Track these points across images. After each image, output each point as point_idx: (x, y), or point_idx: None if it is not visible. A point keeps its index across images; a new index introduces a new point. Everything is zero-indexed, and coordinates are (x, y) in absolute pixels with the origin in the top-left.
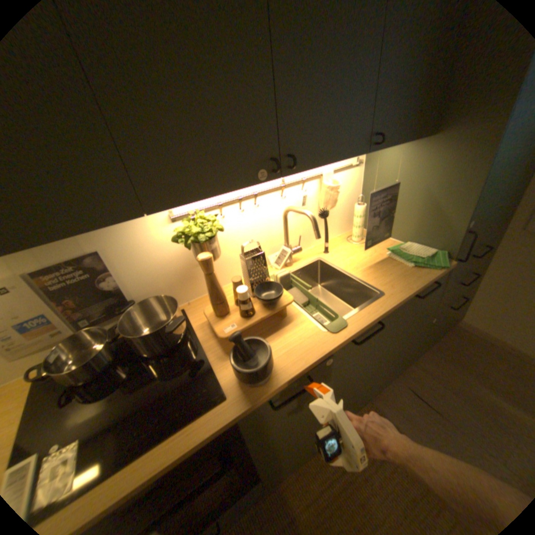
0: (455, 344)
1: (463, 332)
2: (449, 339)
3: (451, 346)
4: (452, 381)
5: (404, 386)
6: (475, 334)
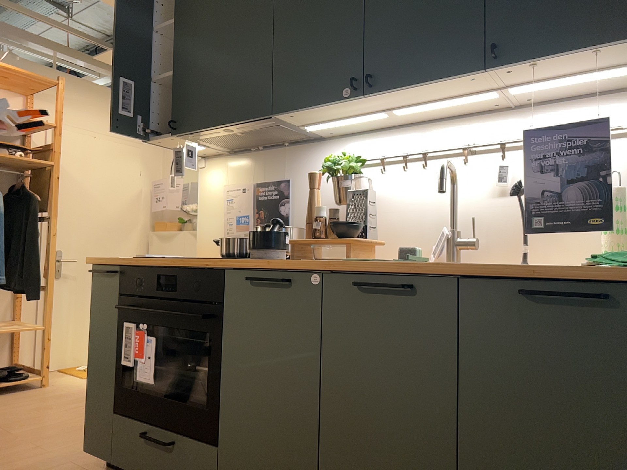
0: None
1: None
2: None
3: None
4: None
5: None
6: None
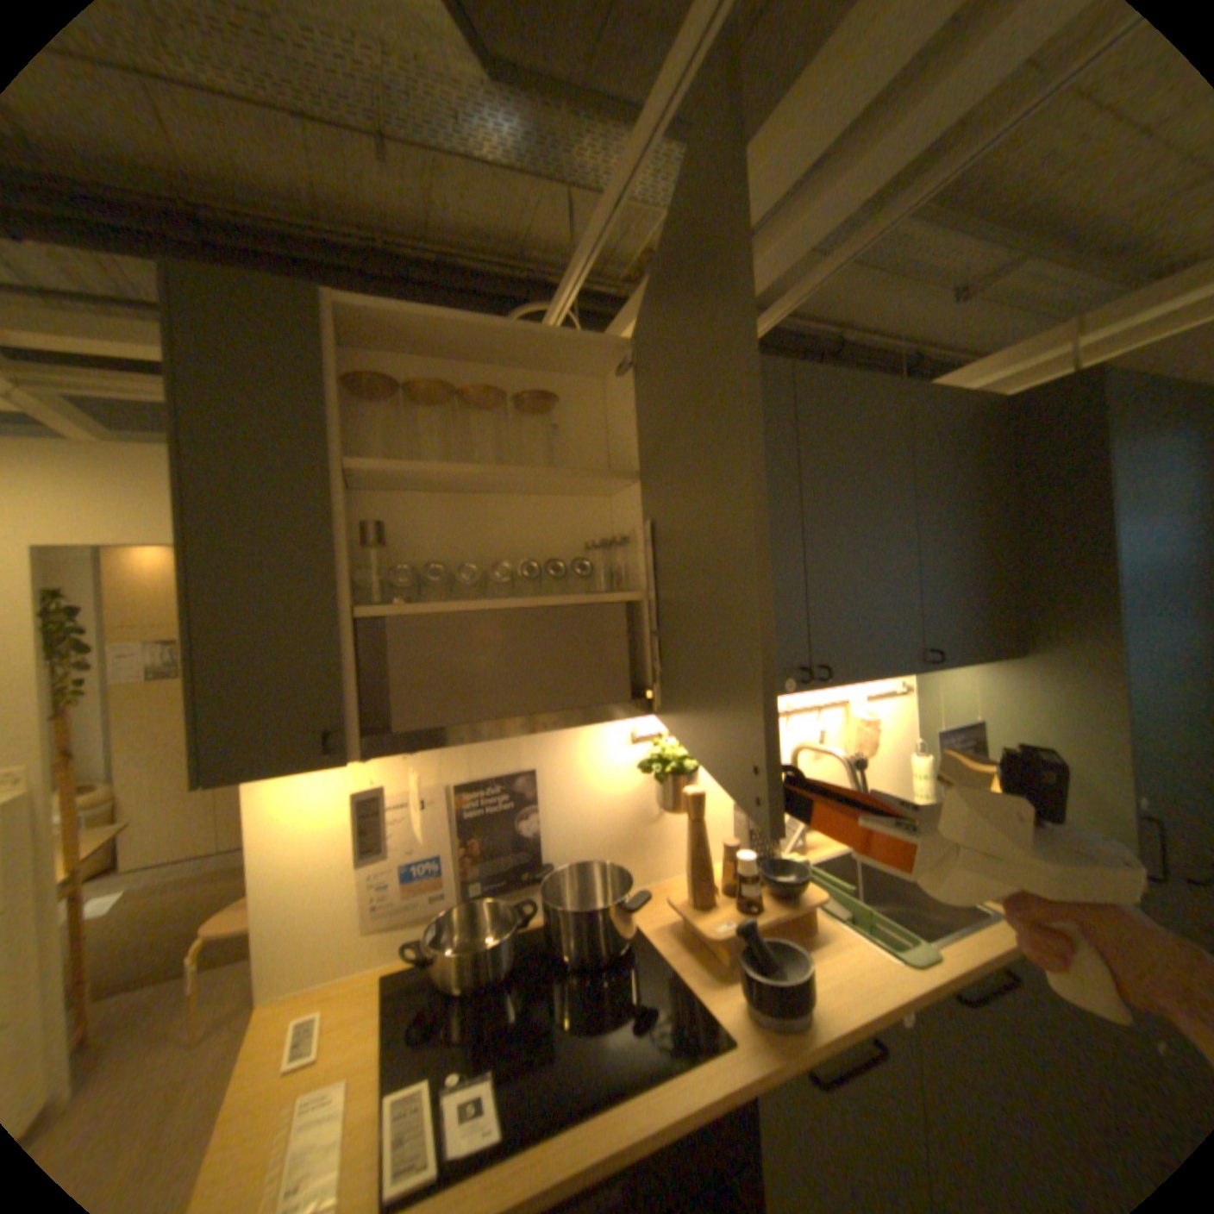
0: None
1: None
2: None
3: None
4: None
5: None
6: None
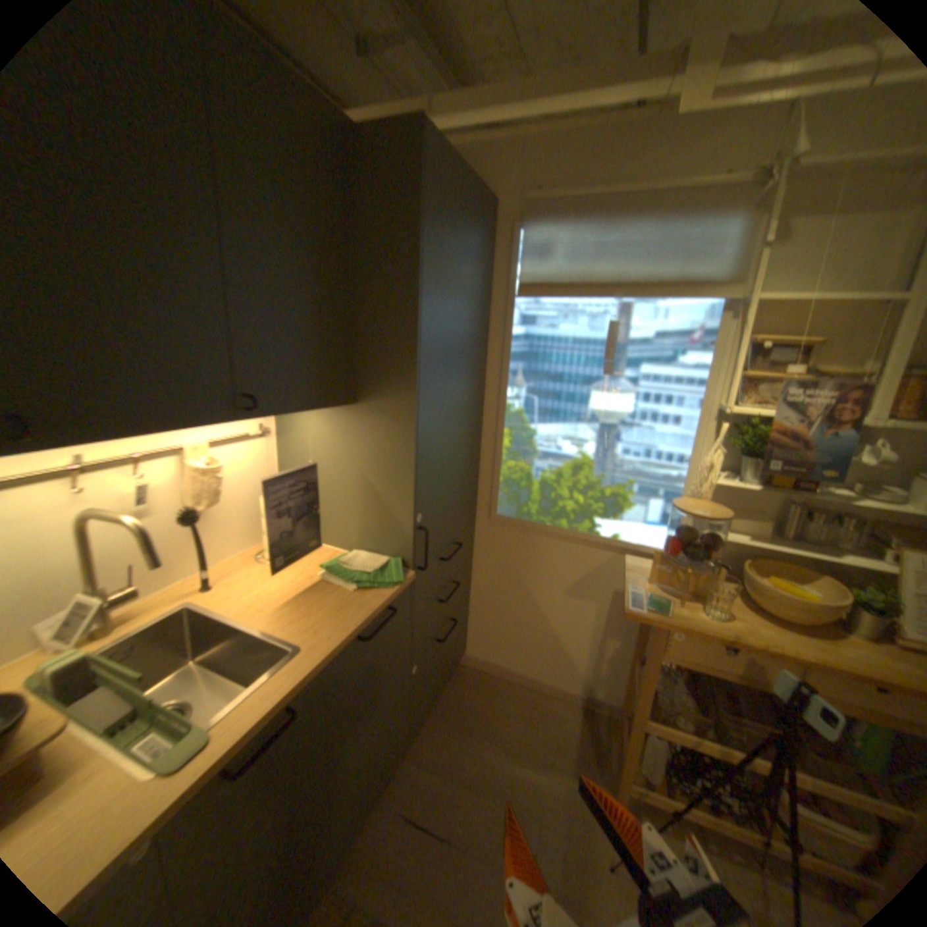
0: (461, 697)
1: (469, 674)
2: (453, 692)
3: (455, 703)
4: (459, 767)
5: (392, 815)
6: (482, 672)
